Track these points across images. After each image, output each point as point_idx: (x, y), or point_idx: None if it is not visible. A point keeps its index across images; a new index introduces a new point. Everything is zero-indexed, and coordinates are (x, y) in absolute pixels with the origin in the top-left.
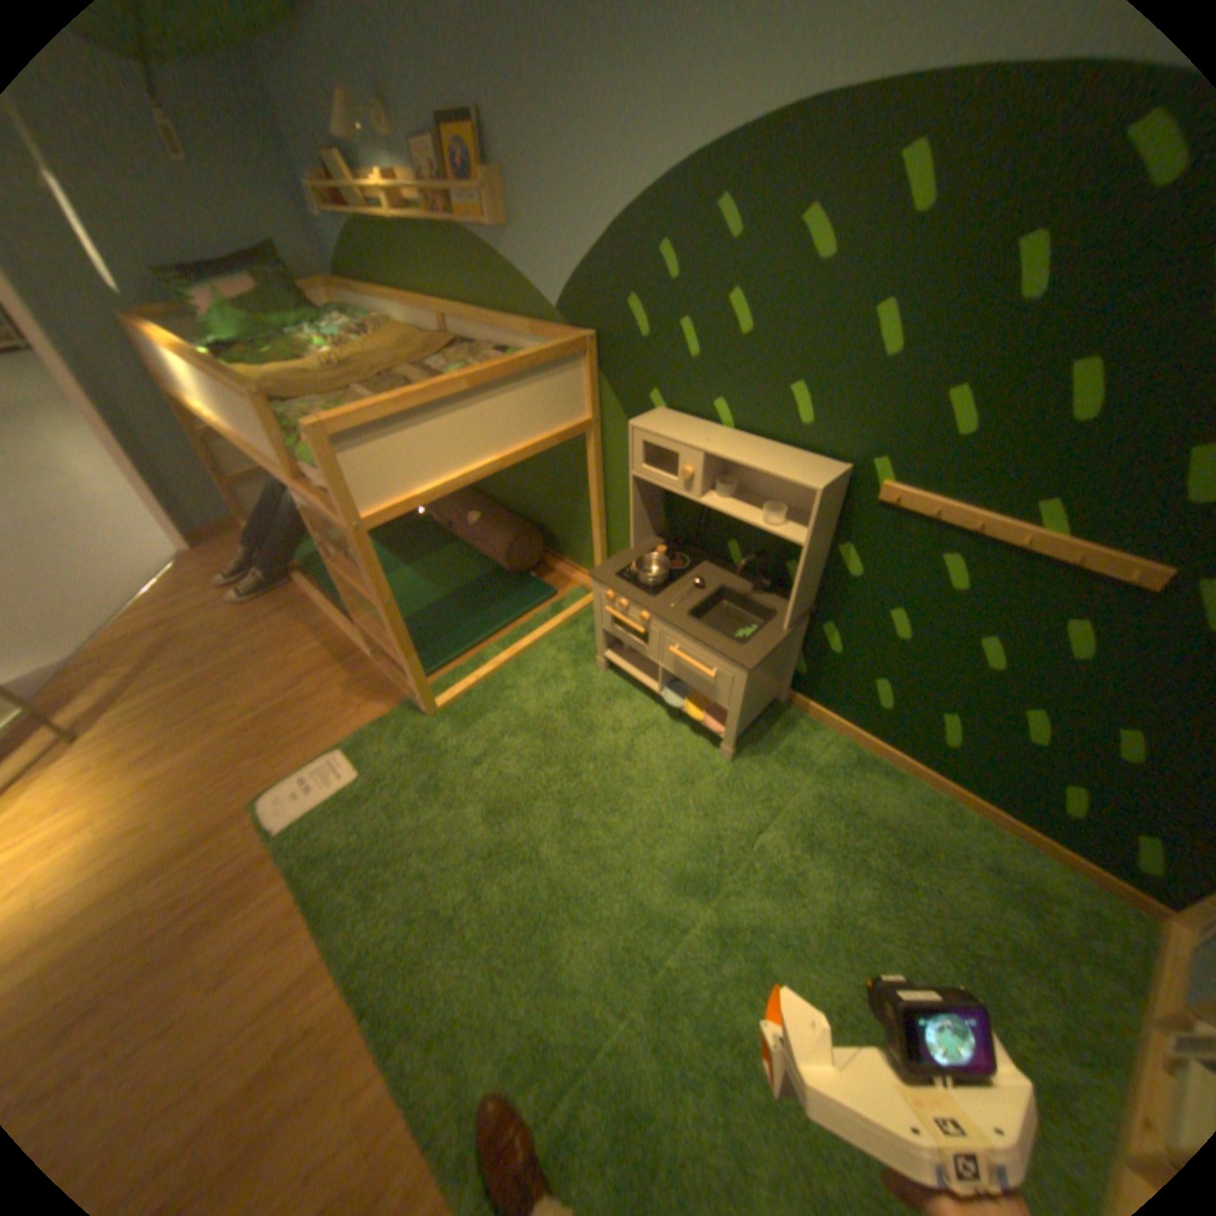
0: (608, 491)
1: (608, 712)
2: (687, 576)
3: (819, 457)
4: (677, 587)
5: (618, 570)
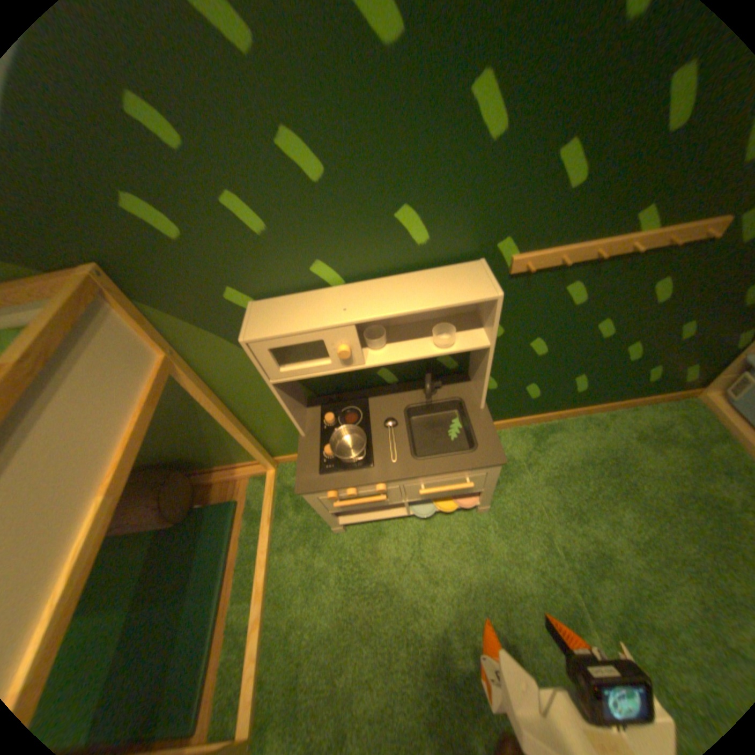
0: (227, 398)
1: (382, 560)
2: (371, 420)
3: (450, 264)
4: (378, 437)
5: (315, 464)
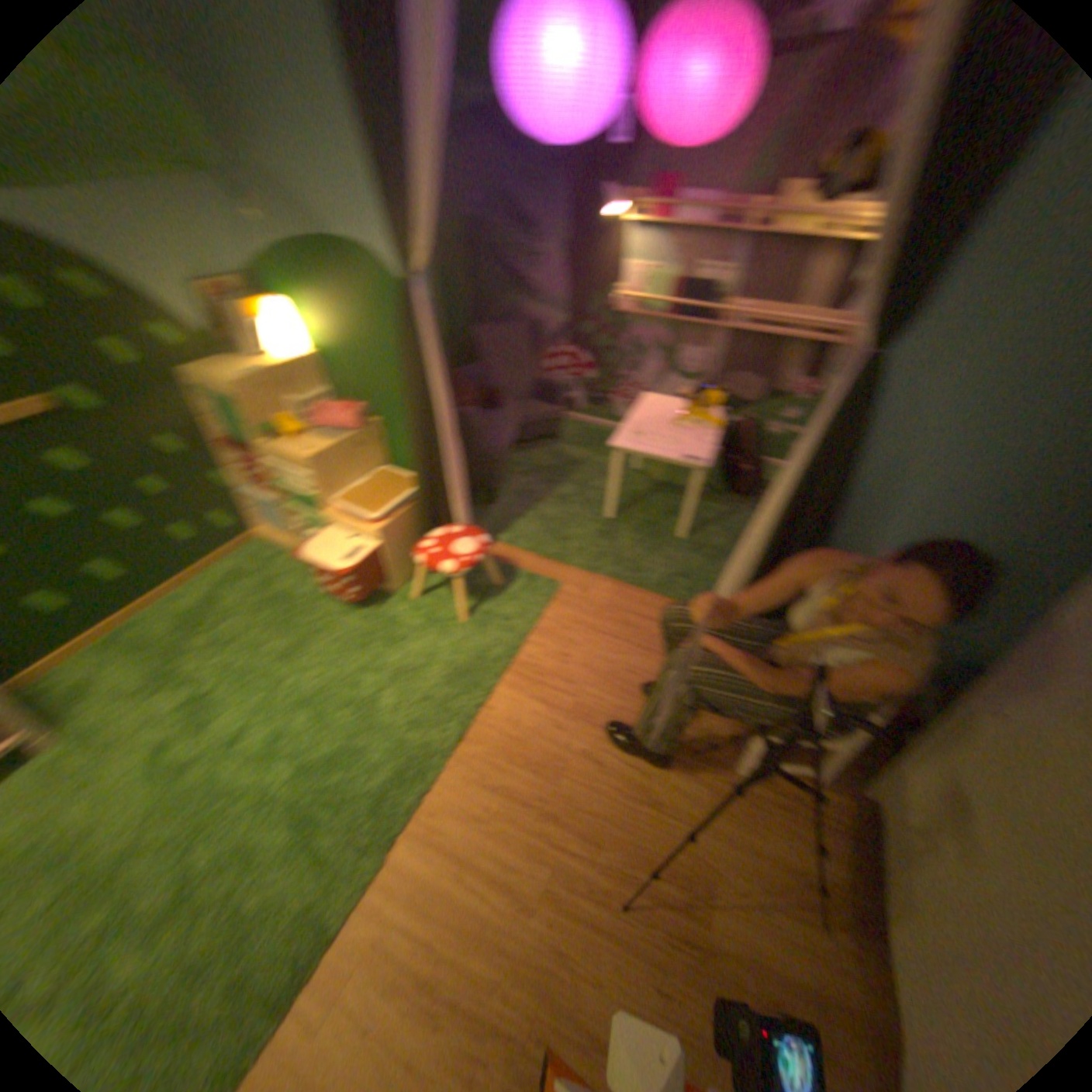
0: None
1: None
2: None
3: None
4: None
5: None
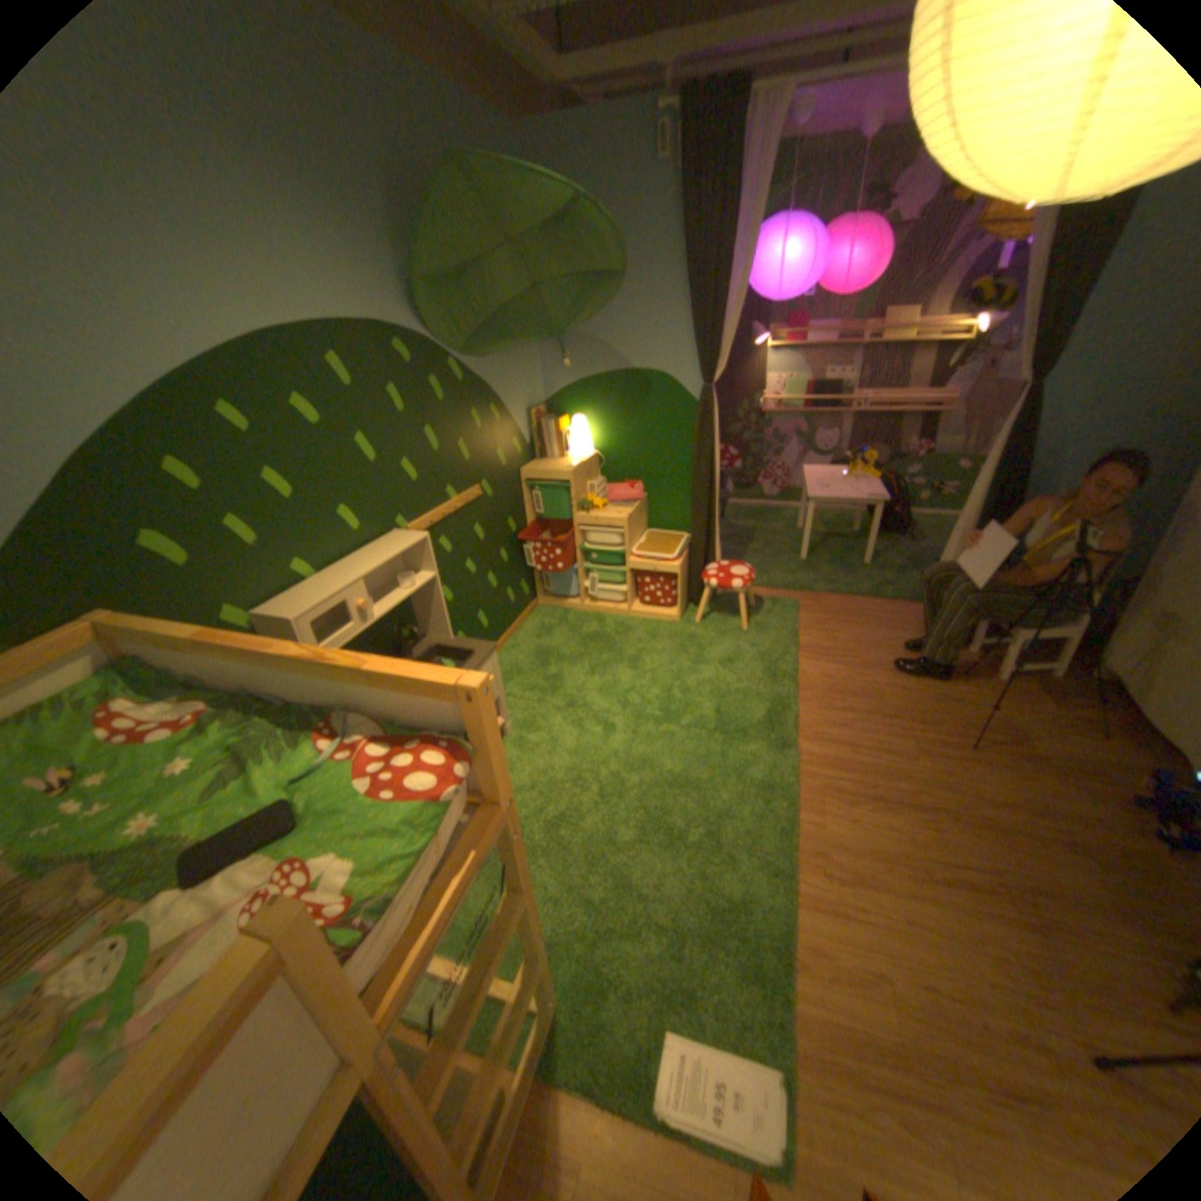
0: None
1: None
2: None
3: (376, 539)
4: None
5: None
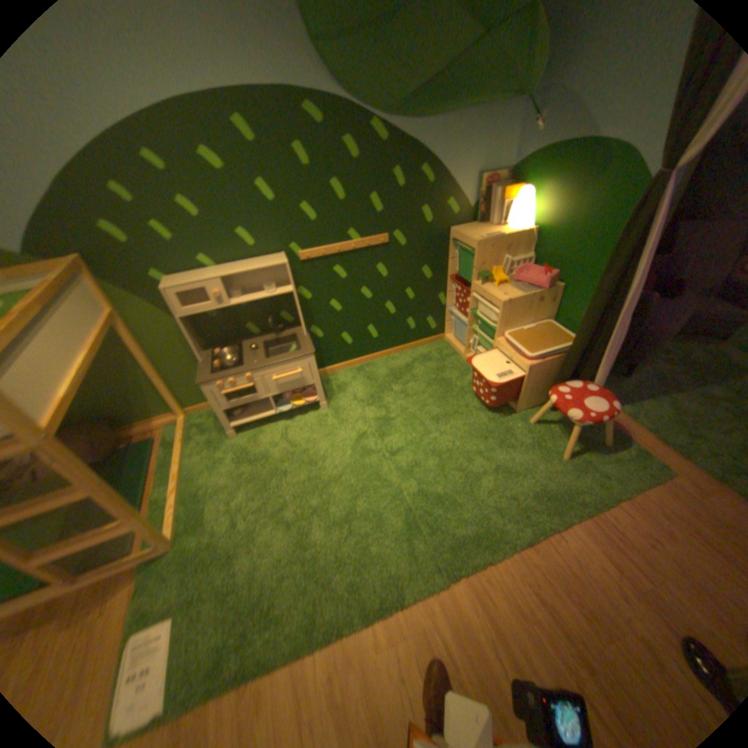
0: (148, 349)
1: (261, 444)
2: (243, 350)
3: (268, 255)
4: (247, 355)
5: (208, 371)
